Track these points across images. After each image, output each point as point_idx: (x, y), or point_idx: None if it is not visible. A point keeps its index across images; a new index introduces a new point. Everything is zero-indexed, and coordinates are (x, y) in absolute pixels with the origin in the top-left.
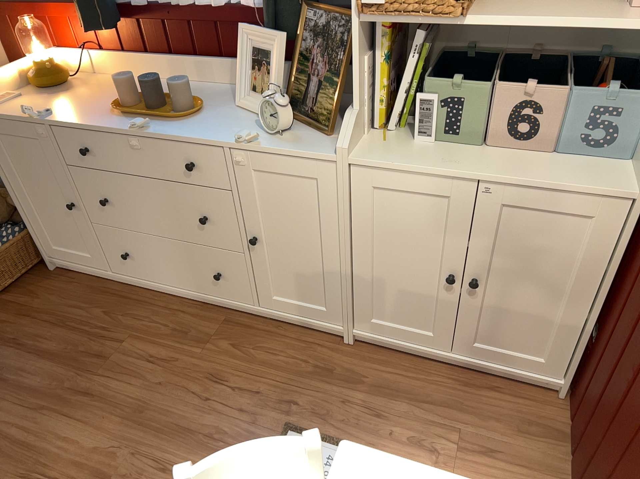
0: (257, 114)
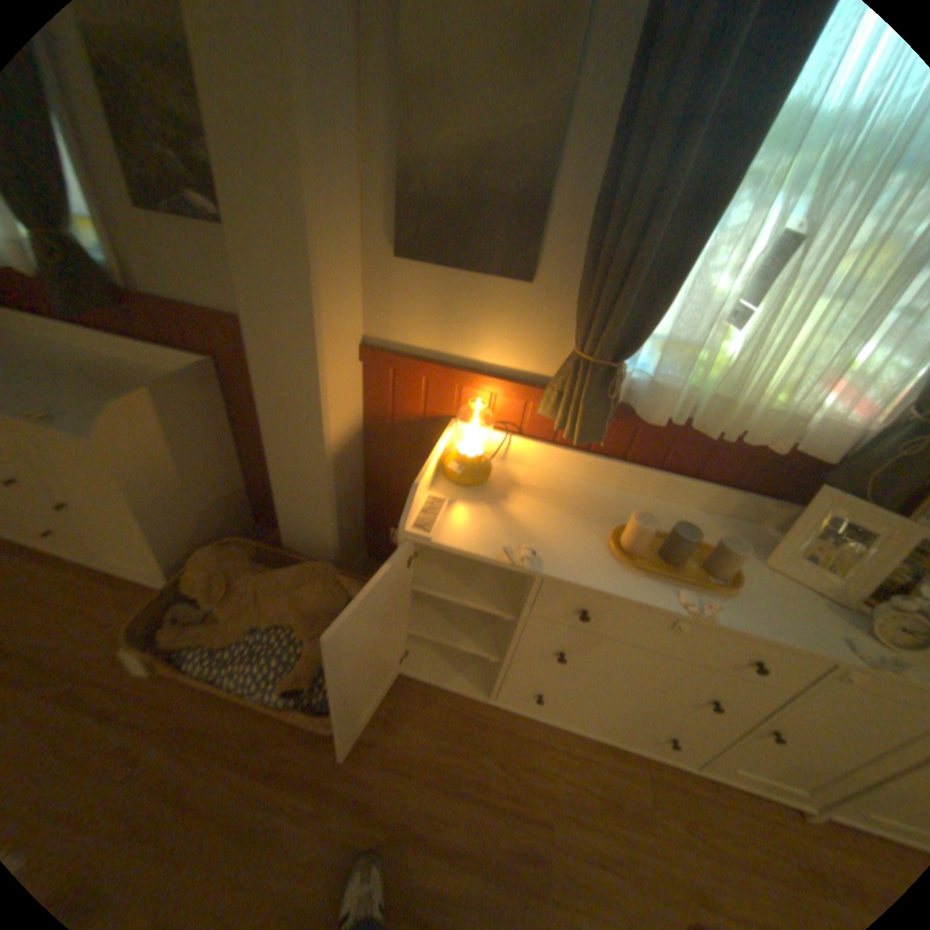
0: (815, 594)
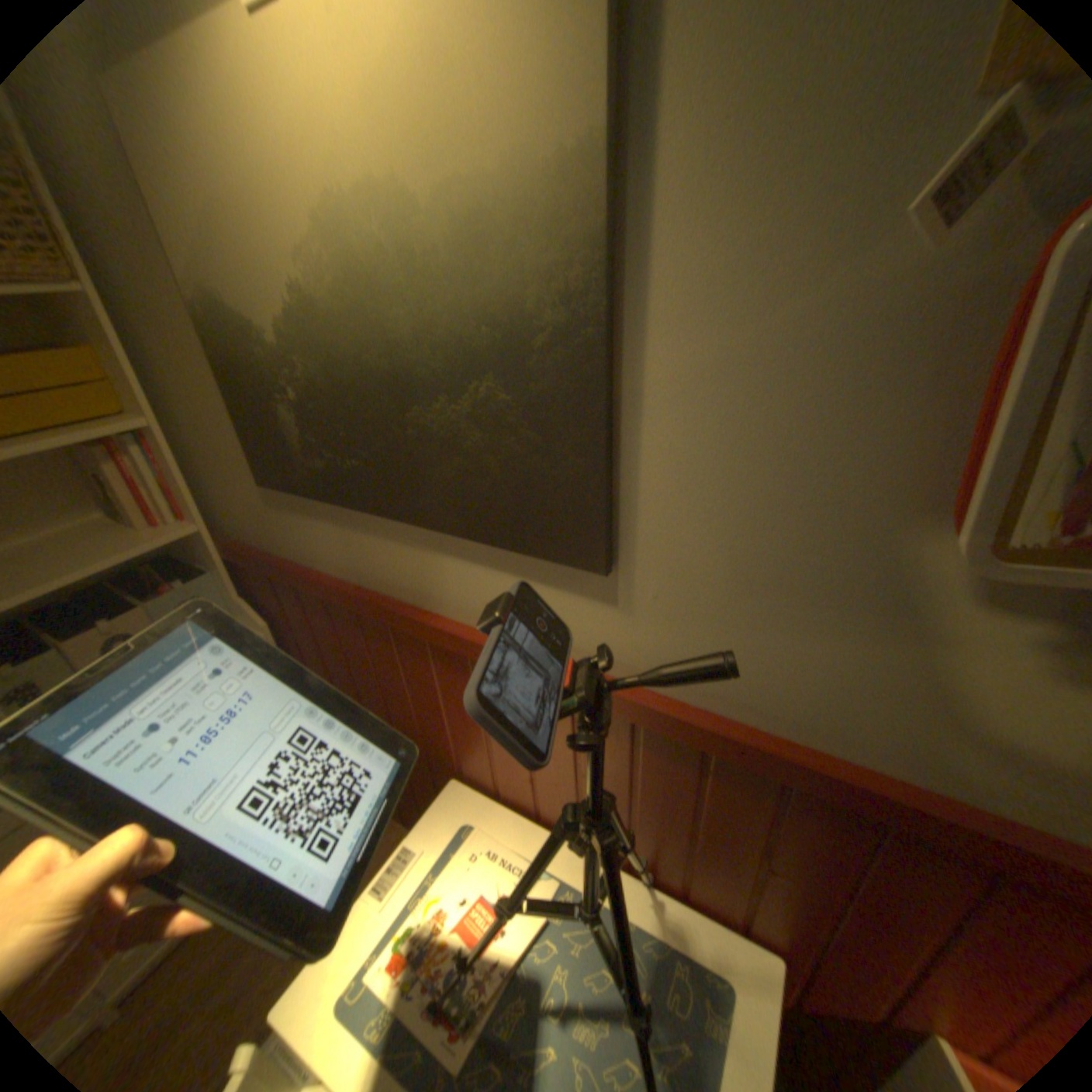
0: None
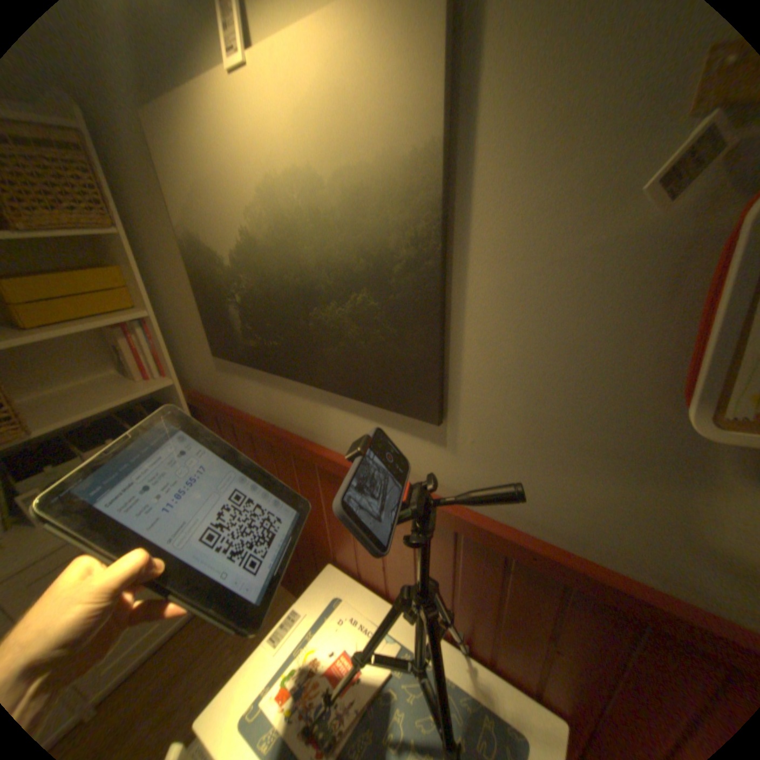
0: None
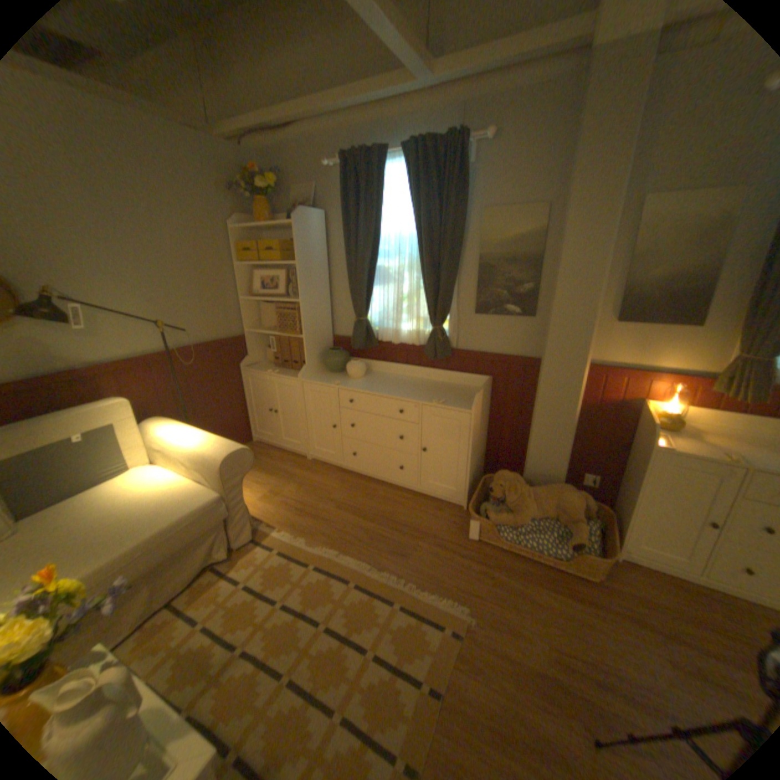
0: None
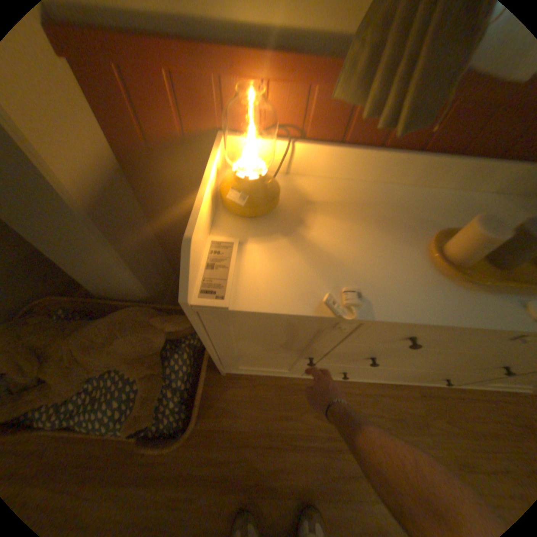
0: None
